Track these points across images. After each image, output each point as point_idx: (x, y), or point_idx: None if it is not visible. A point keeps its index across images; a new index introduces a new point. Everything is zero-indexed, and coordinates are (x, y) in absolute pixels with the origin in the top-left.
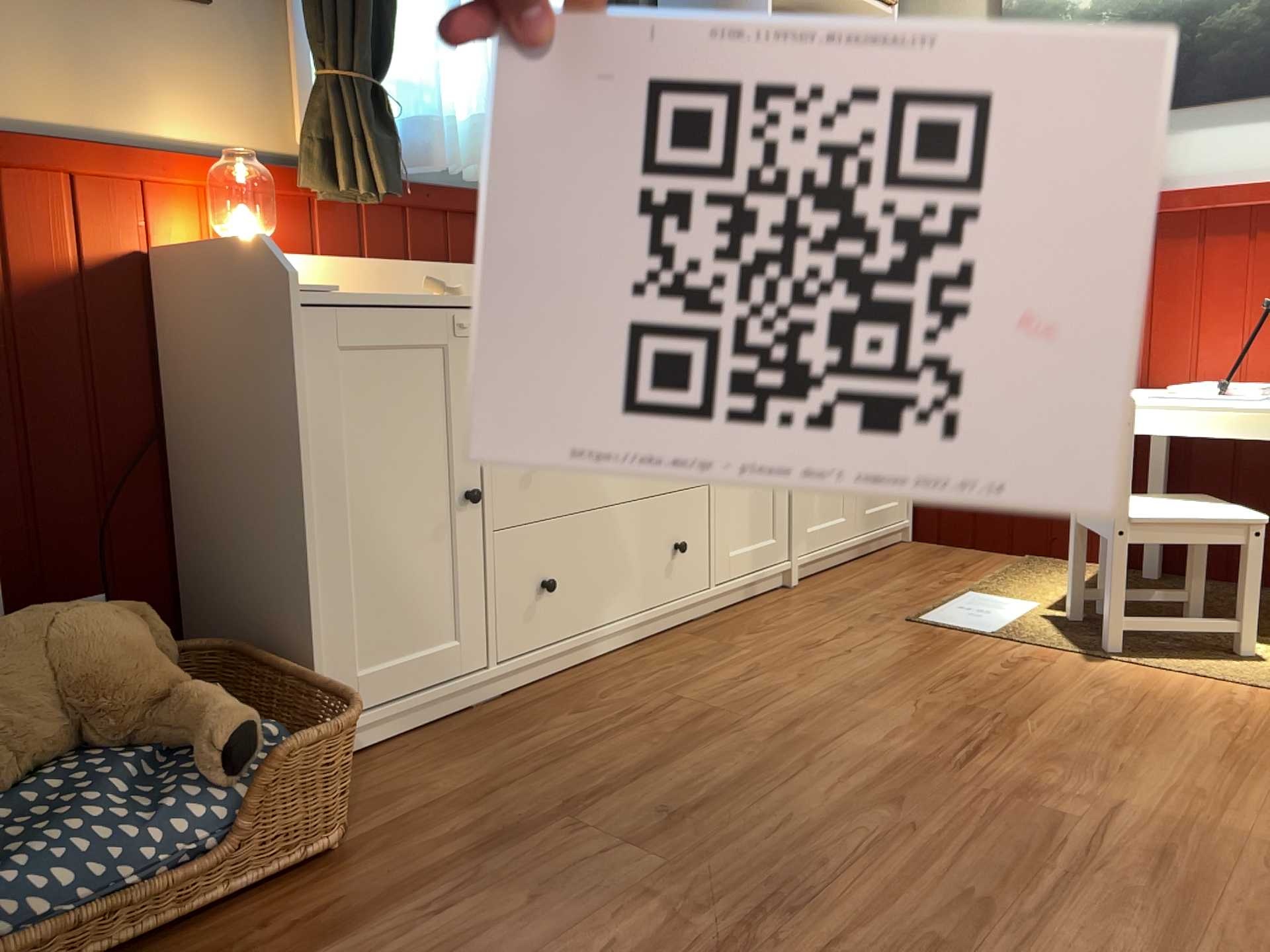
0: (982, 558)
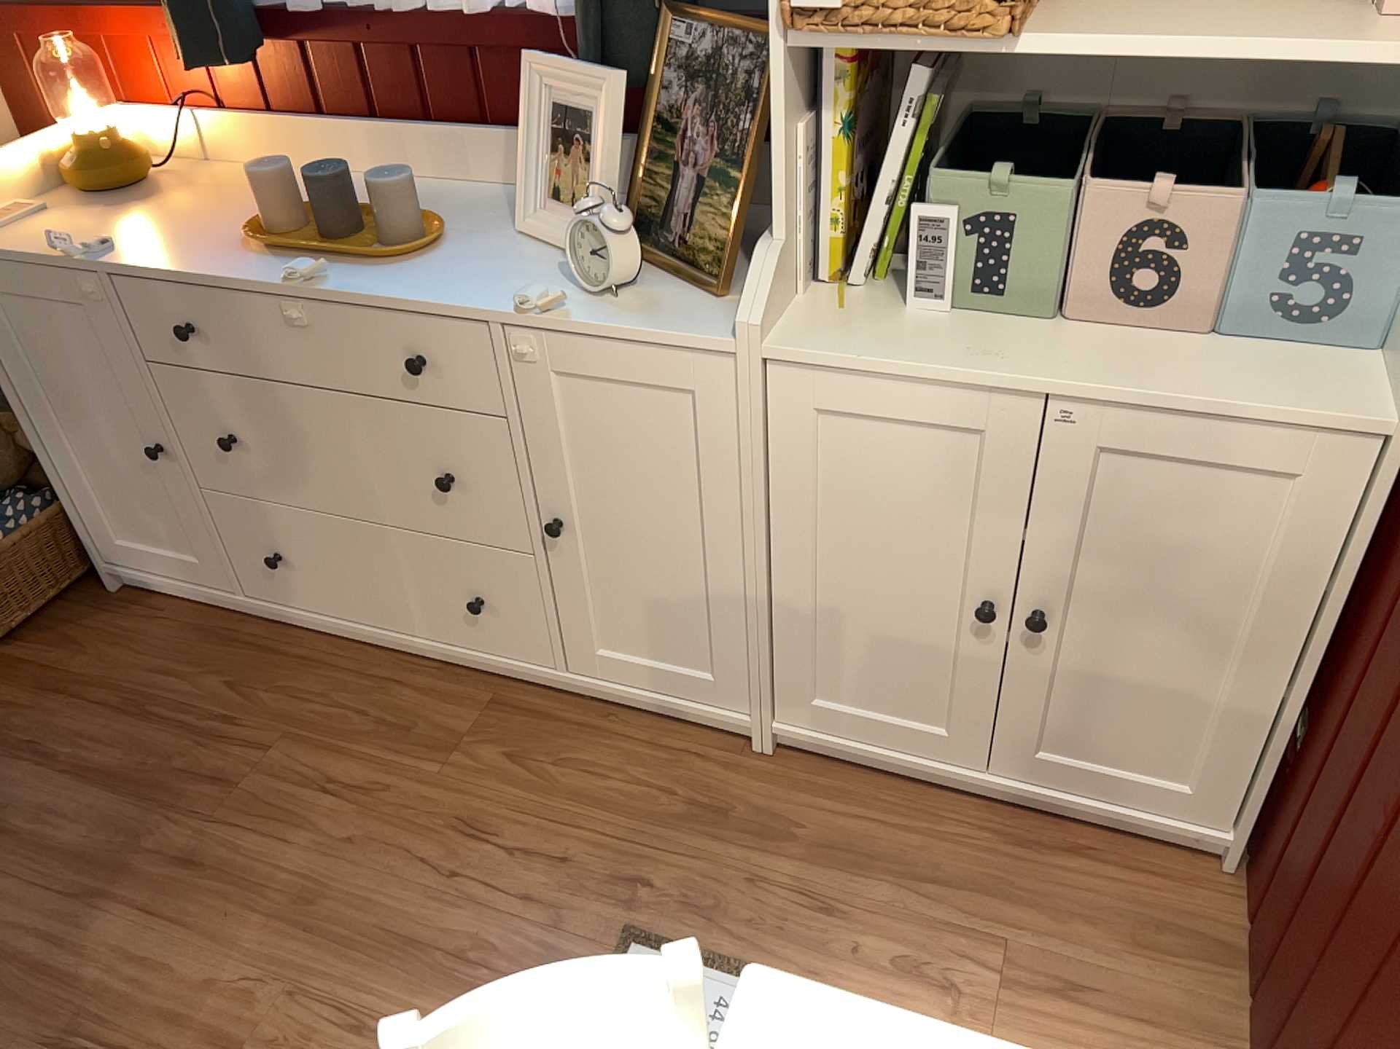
0: (1174, 1030)
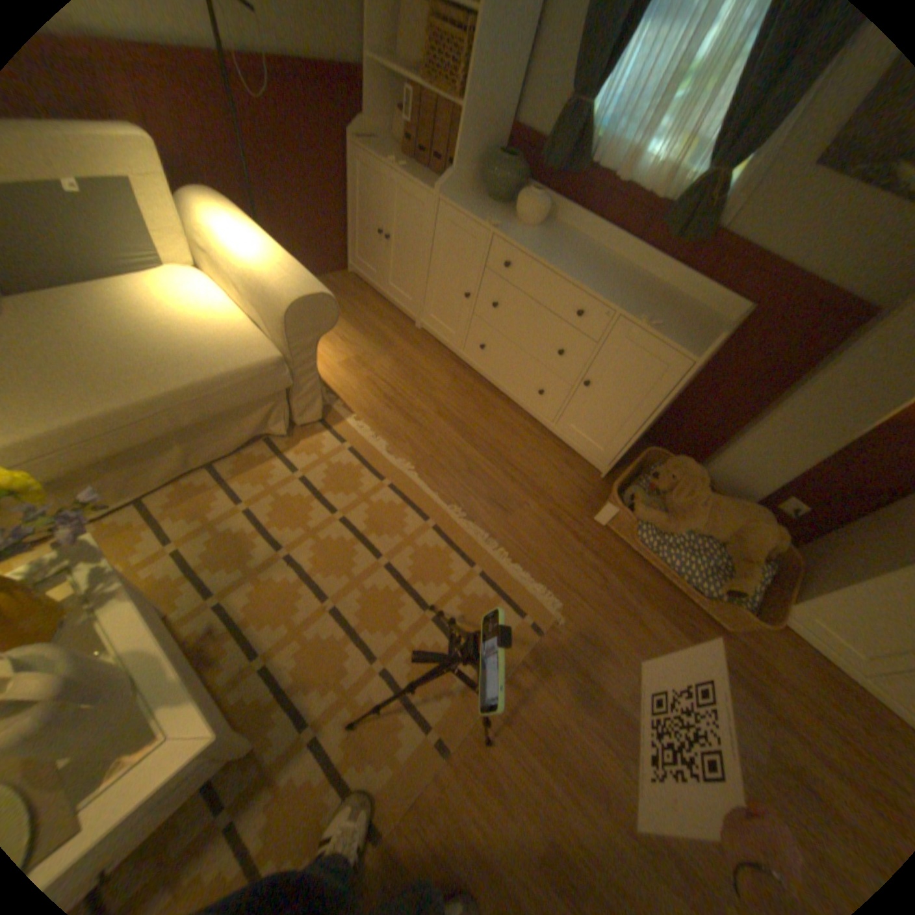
0: None
